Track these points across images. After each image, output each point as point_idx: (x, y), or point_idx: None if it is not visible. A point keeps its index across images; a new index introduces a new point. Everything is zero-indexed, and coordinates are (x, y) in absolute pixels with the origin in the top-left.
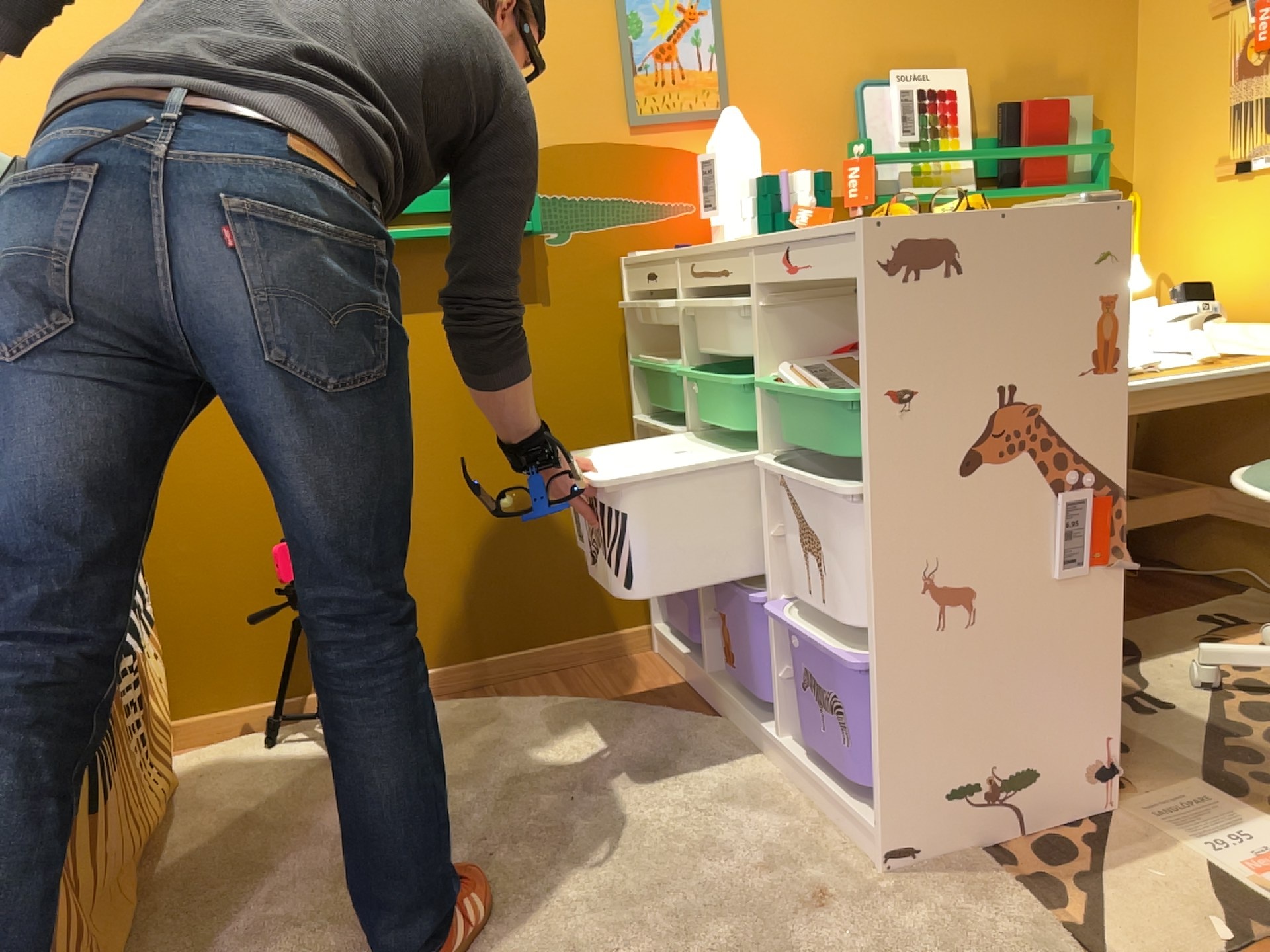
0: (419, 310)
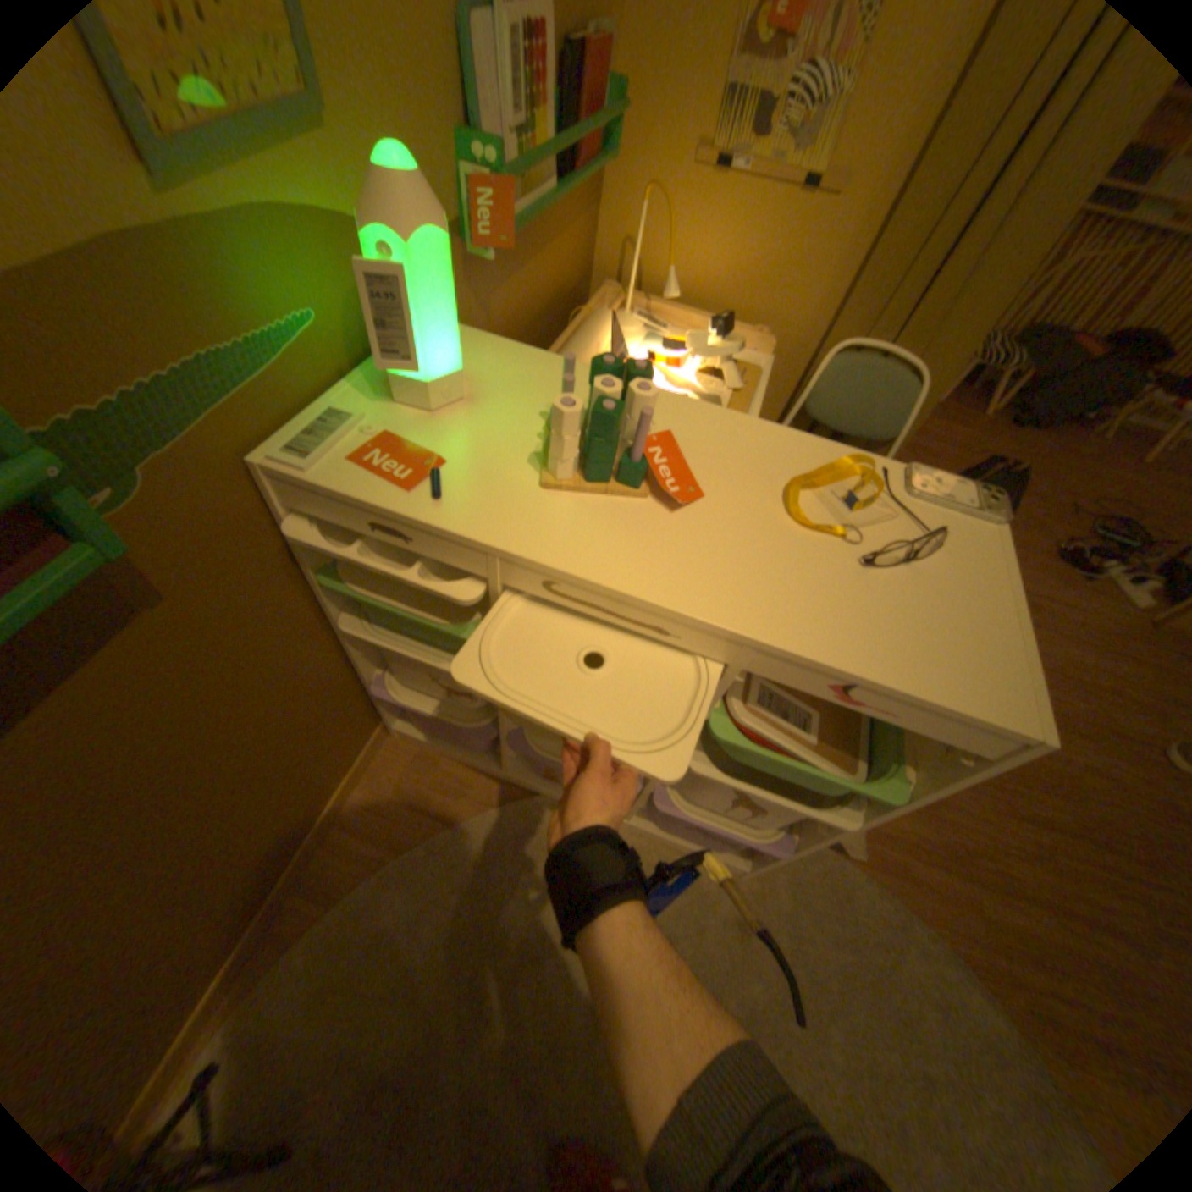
0: None
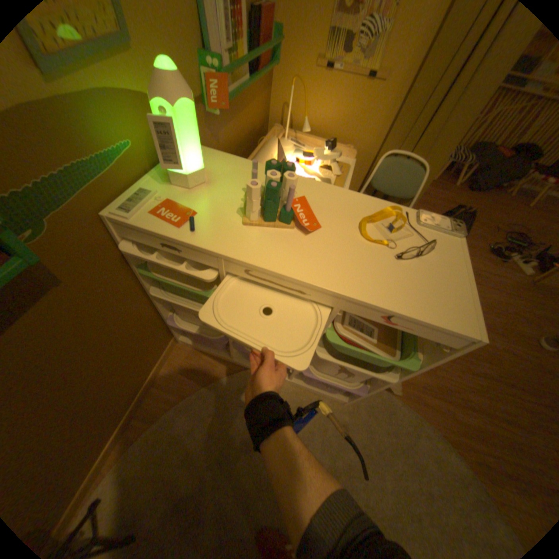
0: None
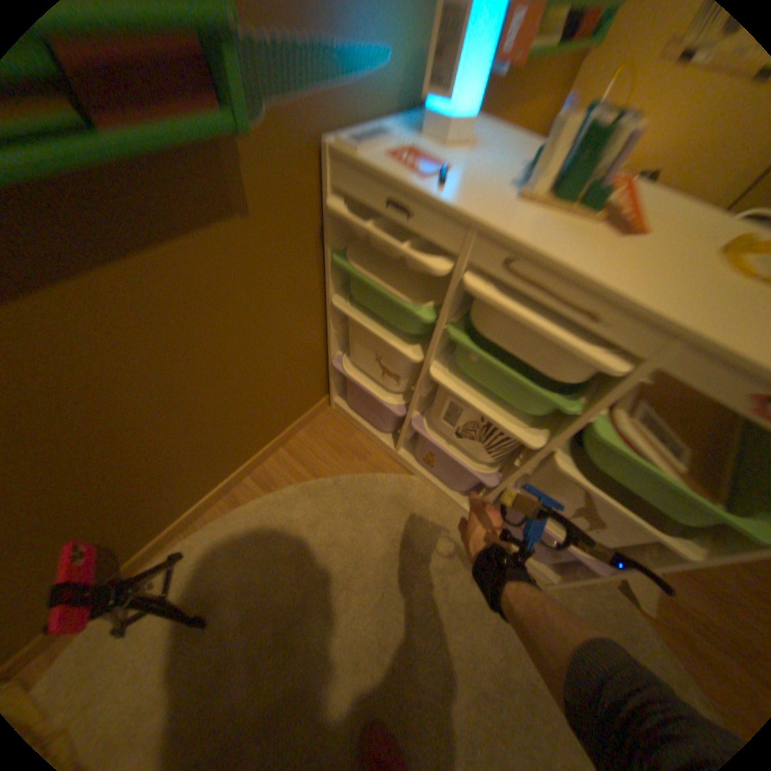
0: (74, 278)
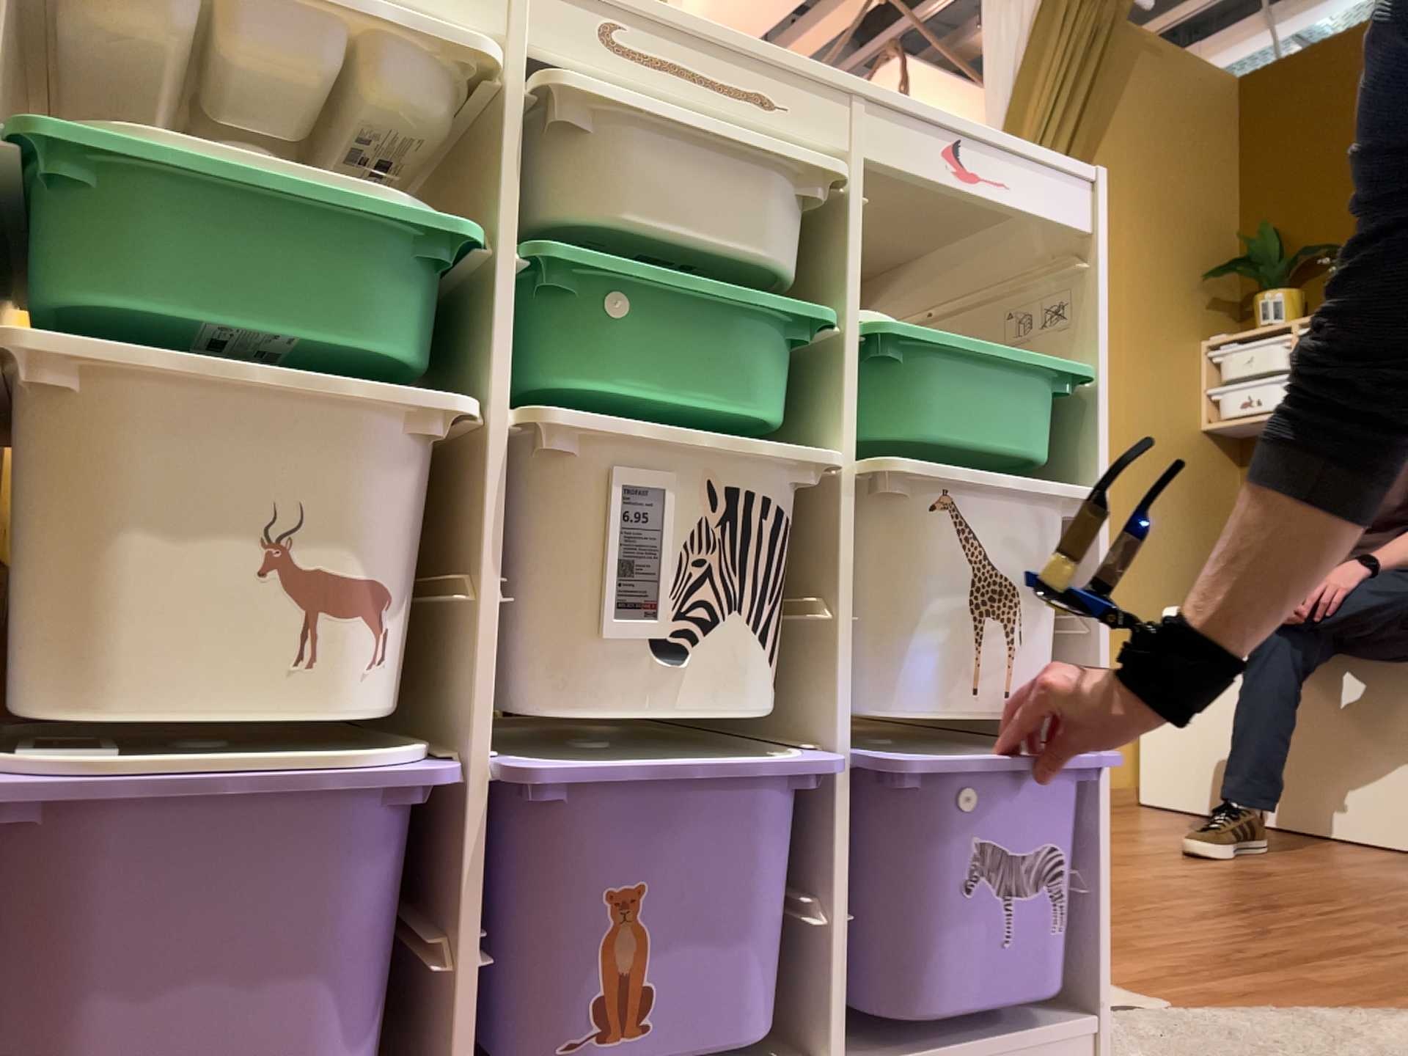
0: None
